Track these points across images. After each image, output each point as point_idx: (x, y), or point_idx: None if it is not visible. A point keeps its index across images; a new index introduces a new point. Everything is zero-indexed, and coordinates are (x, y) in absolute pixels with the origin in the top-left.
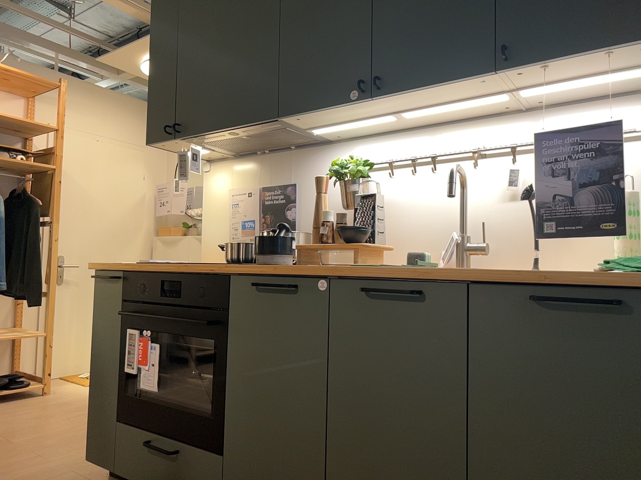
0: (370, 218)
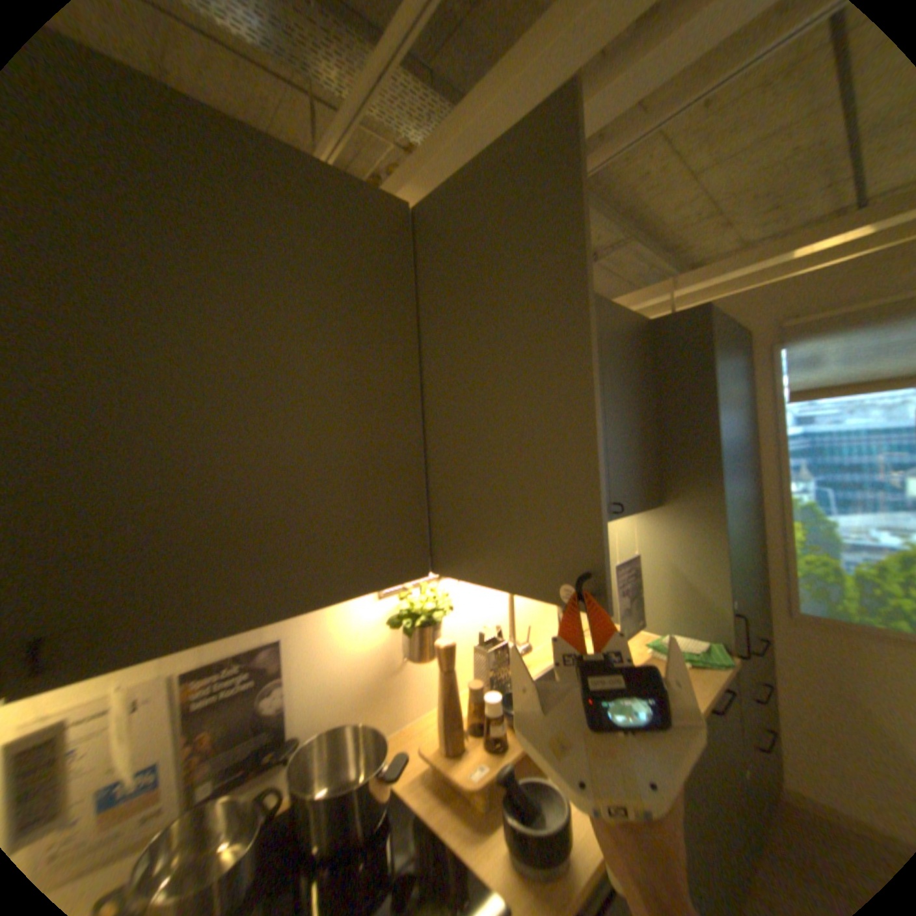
0: (507, 675)
